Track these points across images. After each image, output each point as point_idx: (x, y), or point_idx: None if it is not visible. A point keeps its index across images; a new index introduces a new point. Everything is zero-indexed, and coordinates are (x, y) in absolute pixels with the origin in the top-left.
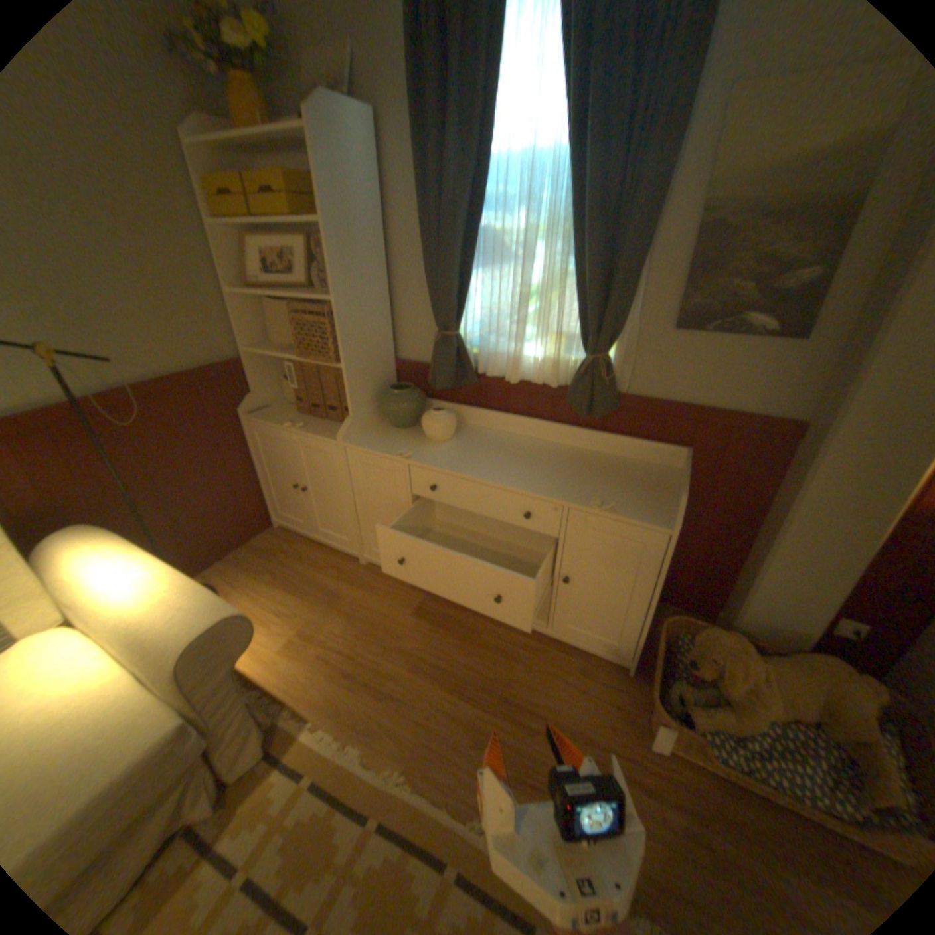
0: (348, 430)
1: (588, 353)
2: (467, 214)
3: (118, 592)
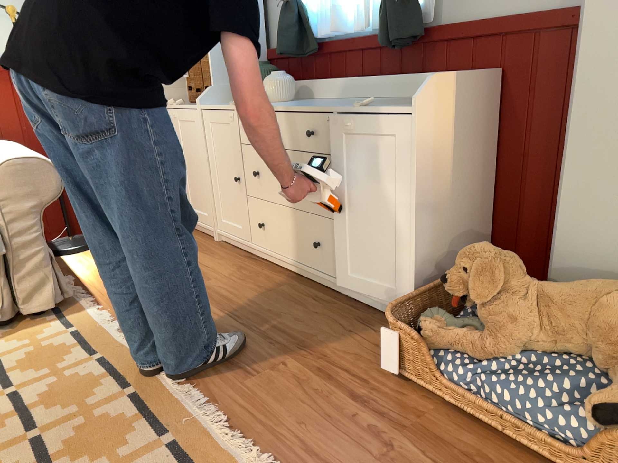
0: (205, 97)
1: None
2: None
3: None
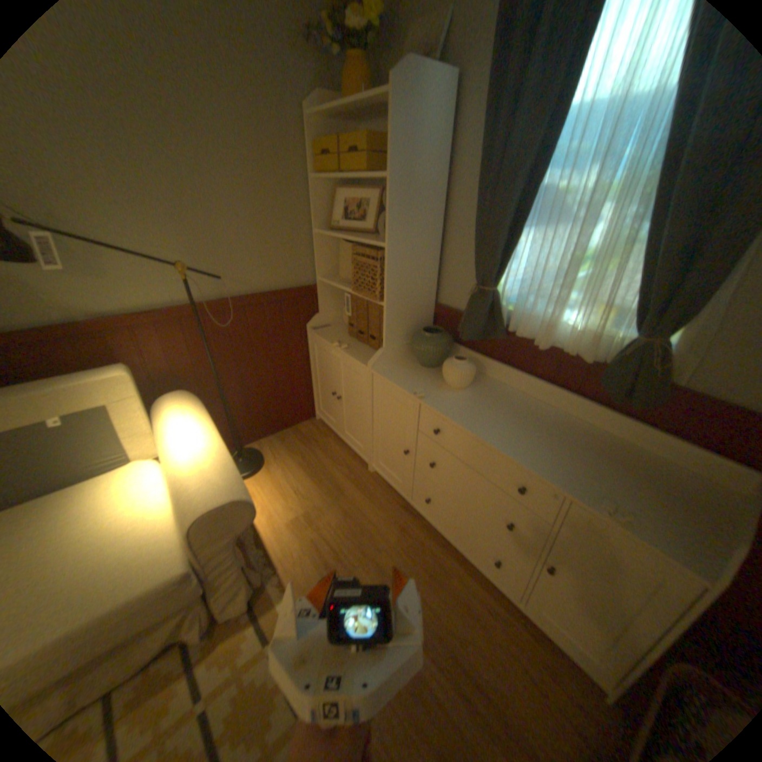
0: (378, 360)
1: (643, 333)
2: (530, 170)
3: (179, 453)
